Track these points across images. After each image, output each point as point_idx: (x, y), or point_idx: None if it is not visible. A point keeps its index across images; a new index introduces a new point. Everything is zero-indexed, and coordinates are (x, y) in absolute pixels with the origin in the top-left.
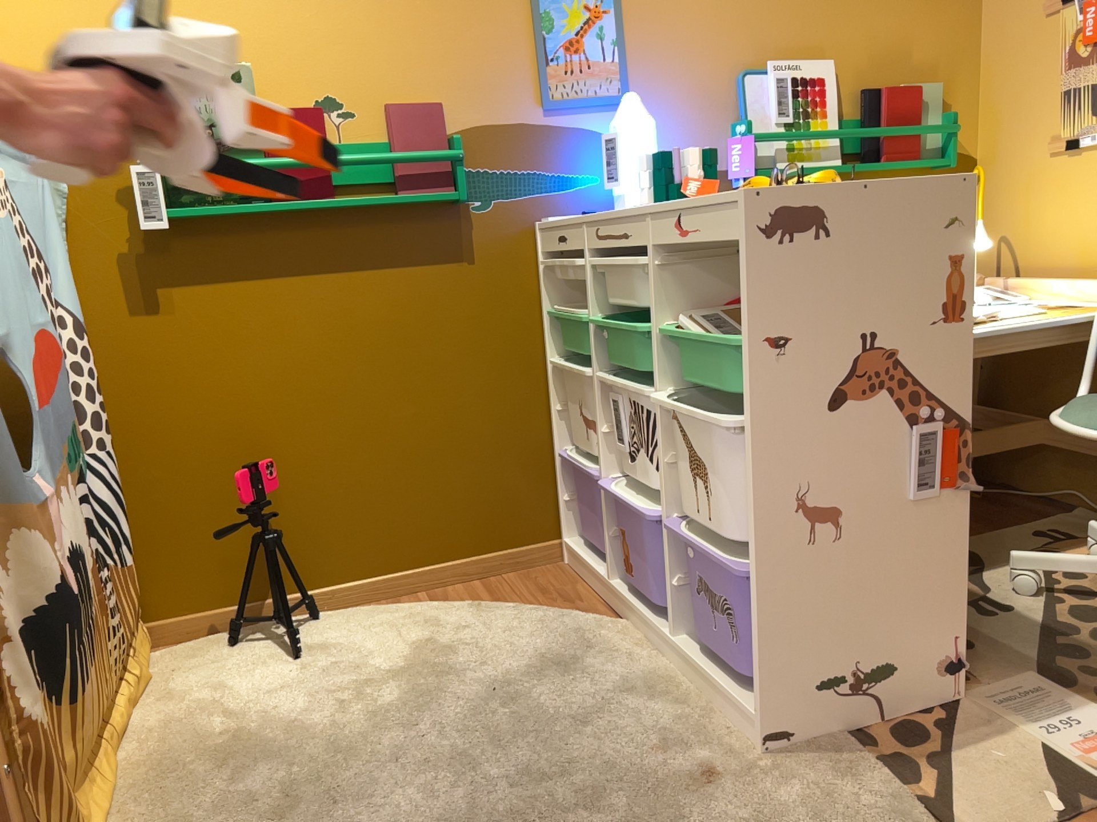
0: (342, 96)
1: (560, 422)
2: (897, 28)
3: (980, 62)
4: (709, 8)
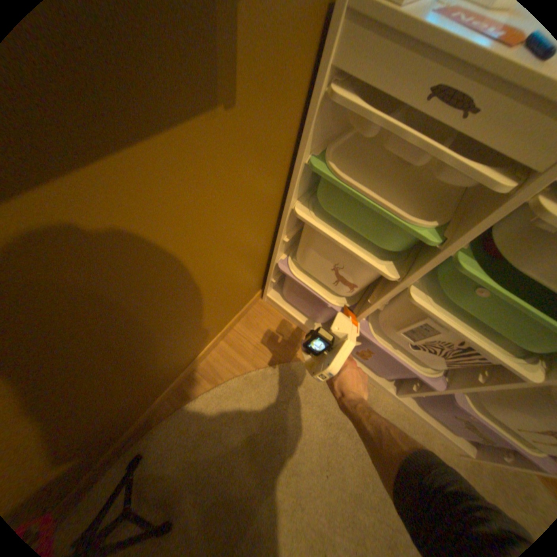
0: None
1: (283, 244)
2: None
3: None
4: None
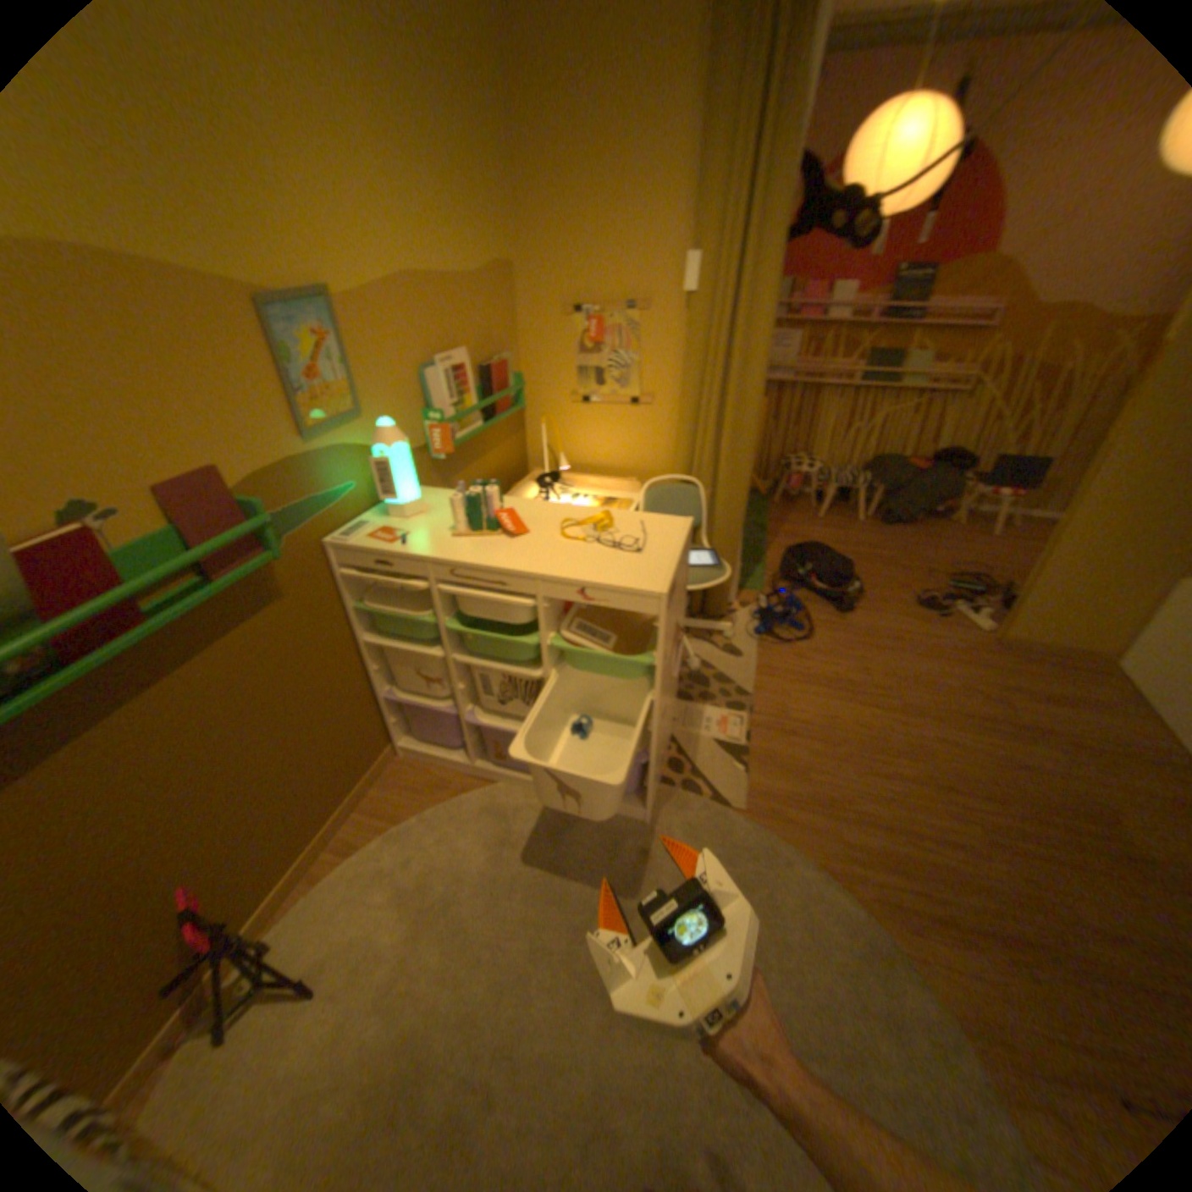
0: (94, 493)
1: (379, 676)
2: (487, 314)
3: (521, 332)
4: (395, 315)
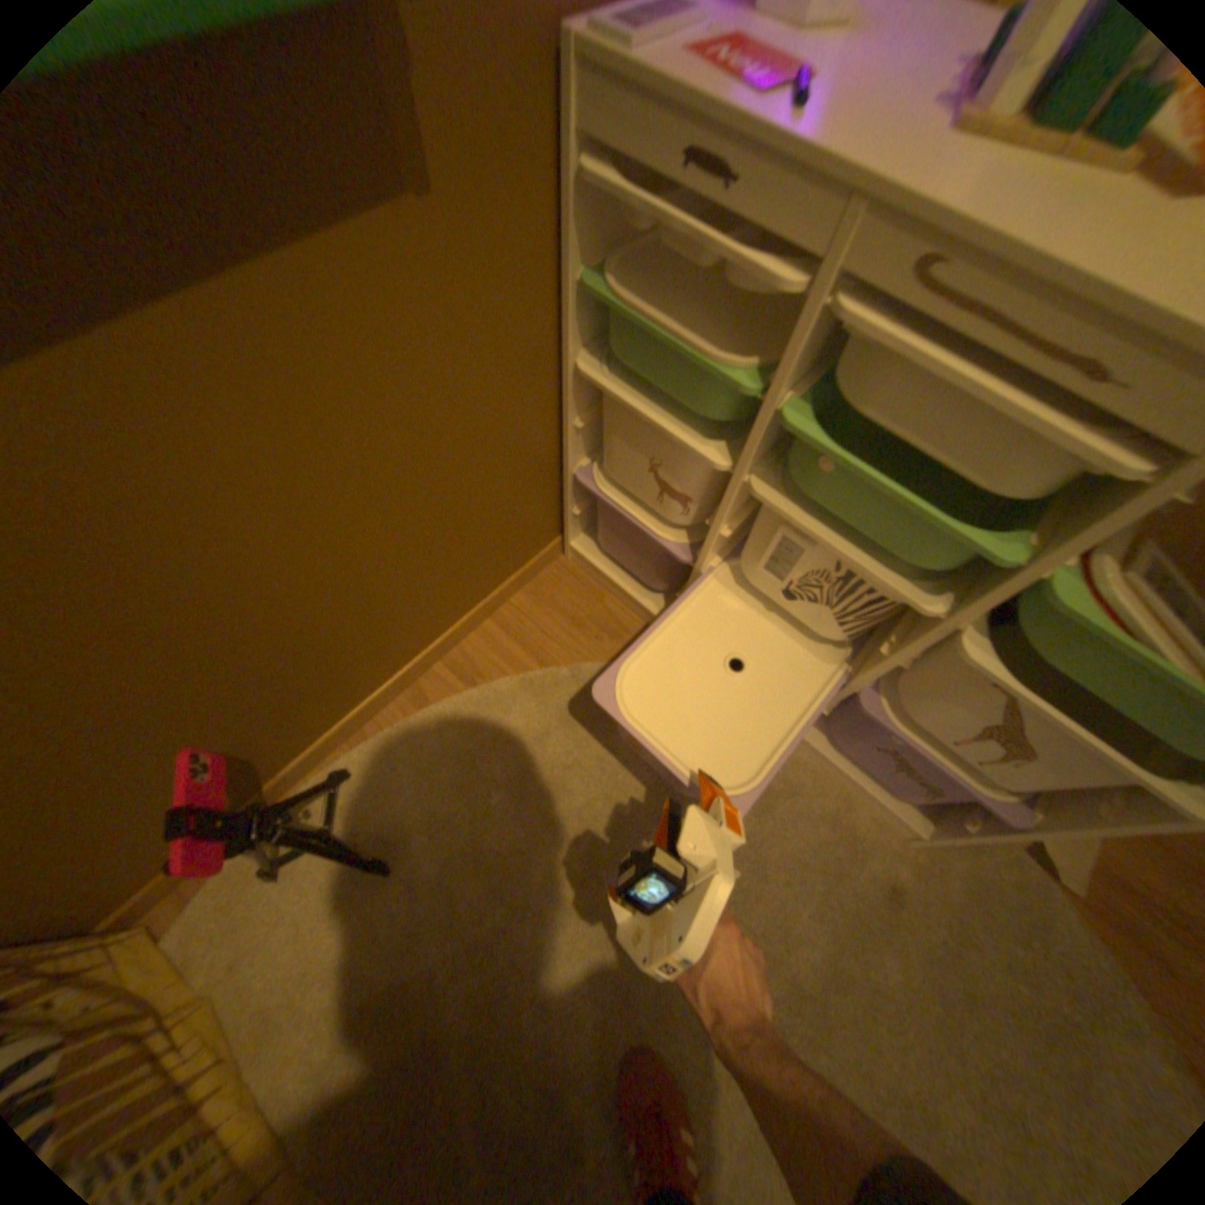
0: None
1: (577, 437)
2: None
3: None
4: None
